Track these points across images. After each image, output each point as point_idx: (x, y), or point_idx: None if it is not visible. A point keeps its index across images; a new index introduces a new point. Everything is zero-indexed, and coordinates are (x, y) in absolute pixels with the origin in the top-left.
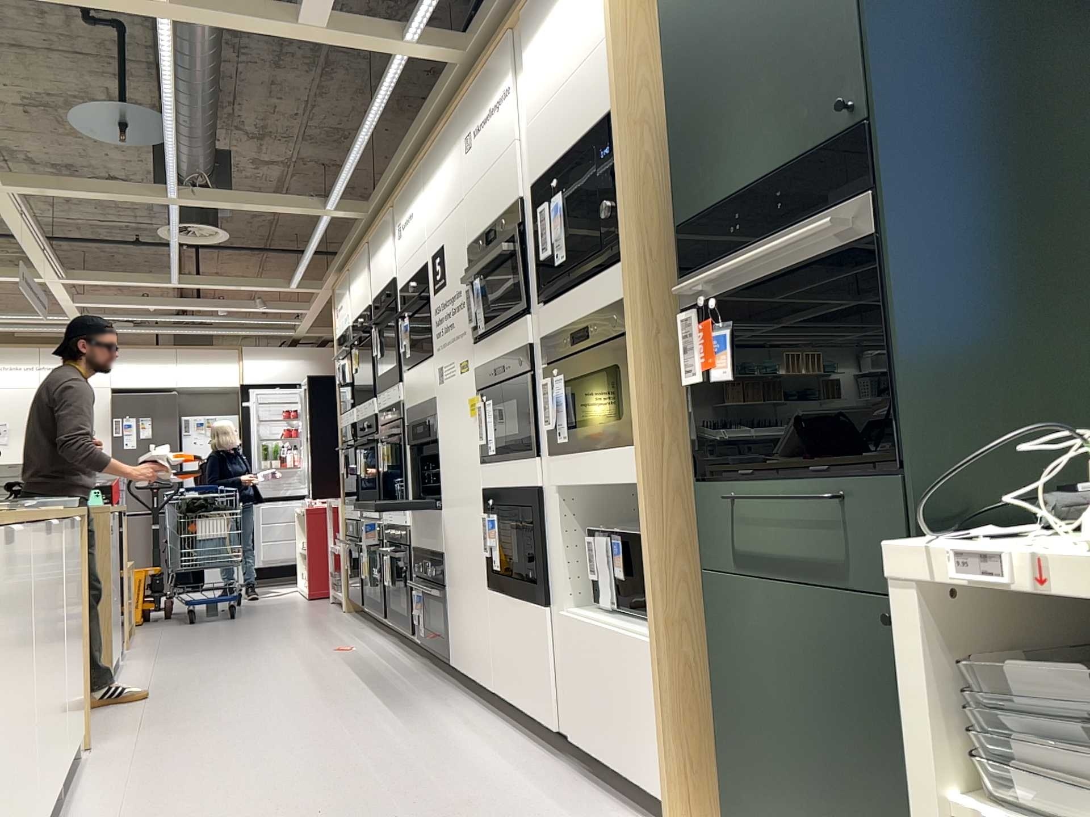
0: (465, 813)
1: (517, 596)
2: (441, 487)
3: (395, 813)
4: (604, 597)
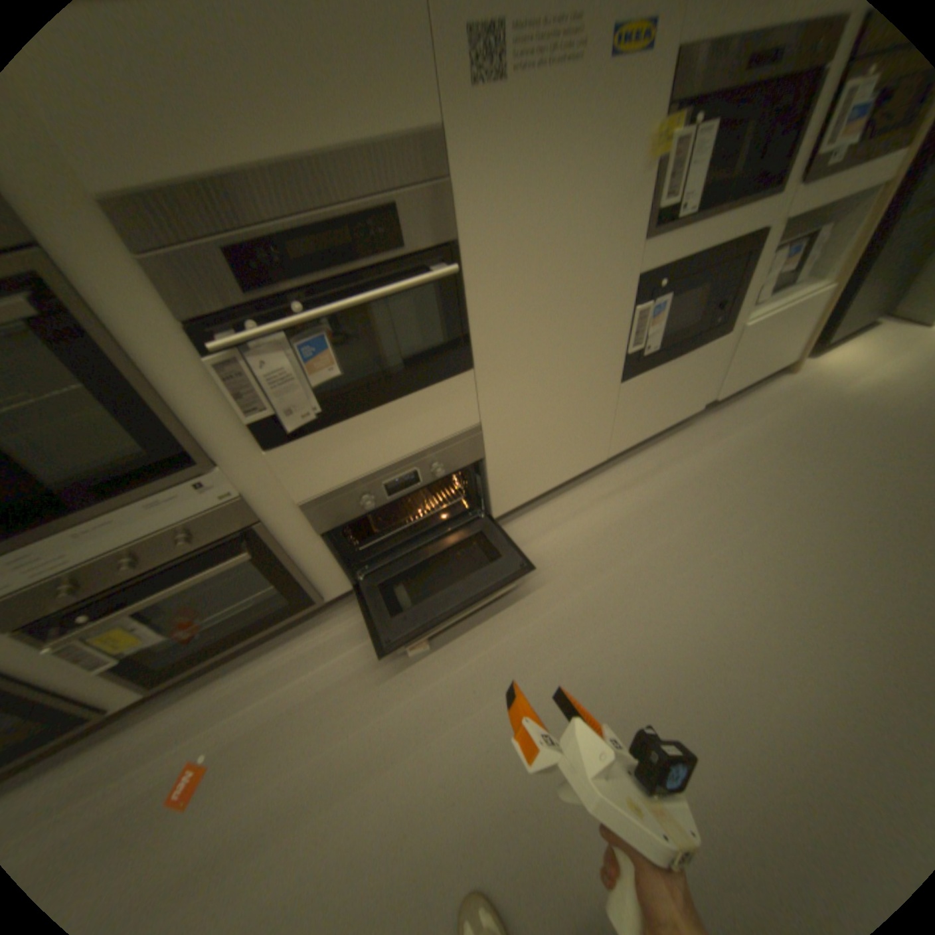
0: (806, 450)
1: (682, 353)
2: (473, 333)
3: (832, 483)
4: (776, 292)
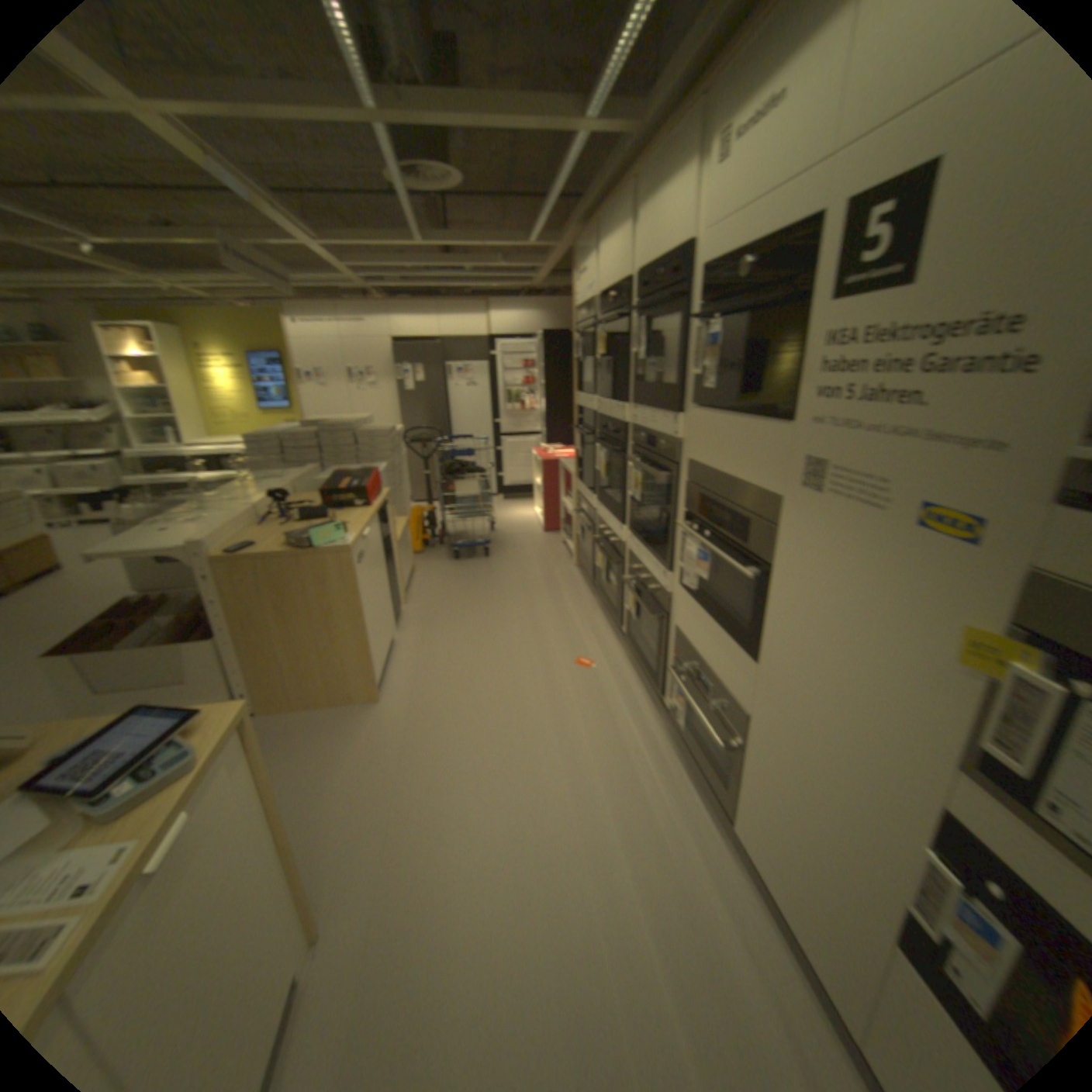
0: None
1: None
2: (763, 636)
3: None
4: None
